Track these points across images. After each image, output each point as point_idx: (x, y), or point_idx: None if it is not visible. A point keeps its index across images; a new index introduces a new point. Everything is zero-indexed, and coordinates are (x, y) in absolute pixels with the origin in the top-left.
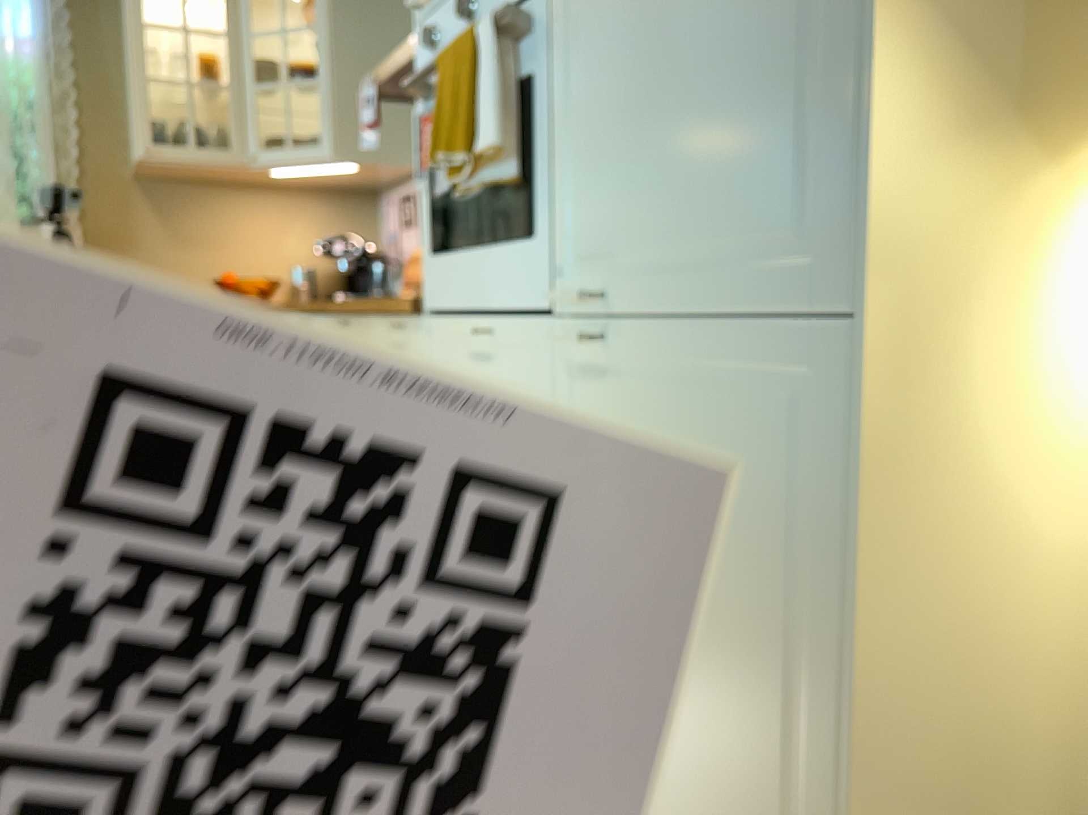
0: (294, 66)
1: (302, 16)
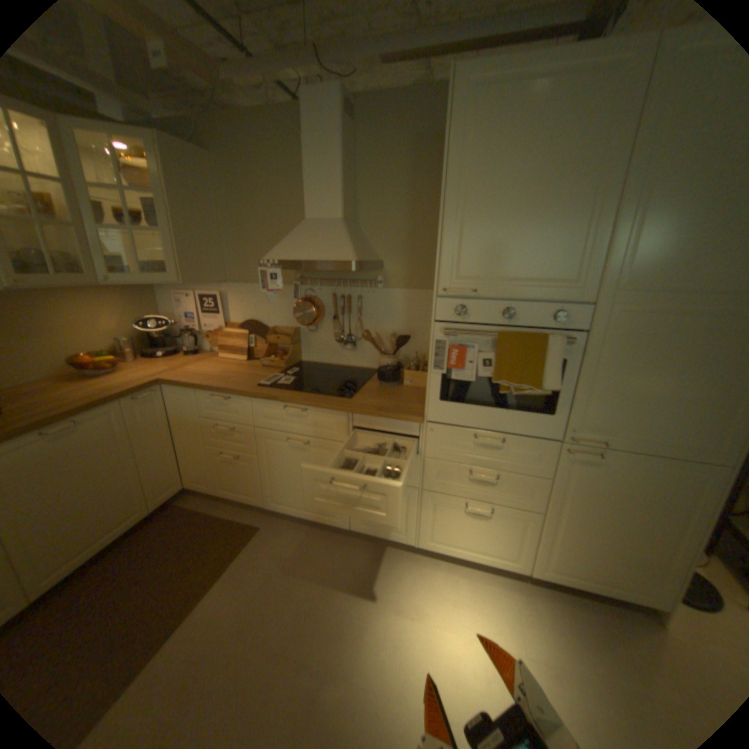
0: (111, 208)
1: (124, 176)
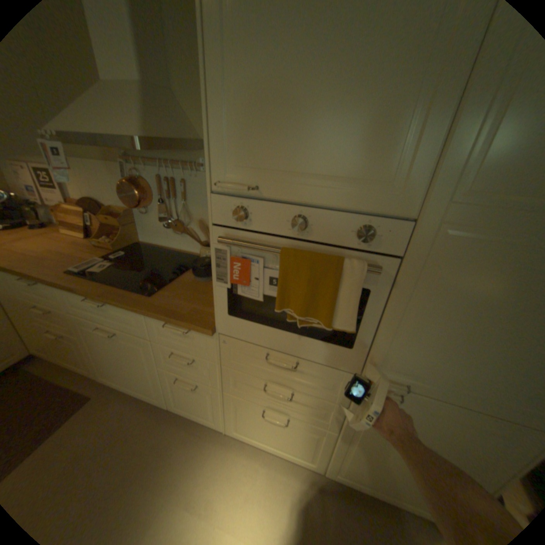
0: None
1: None
